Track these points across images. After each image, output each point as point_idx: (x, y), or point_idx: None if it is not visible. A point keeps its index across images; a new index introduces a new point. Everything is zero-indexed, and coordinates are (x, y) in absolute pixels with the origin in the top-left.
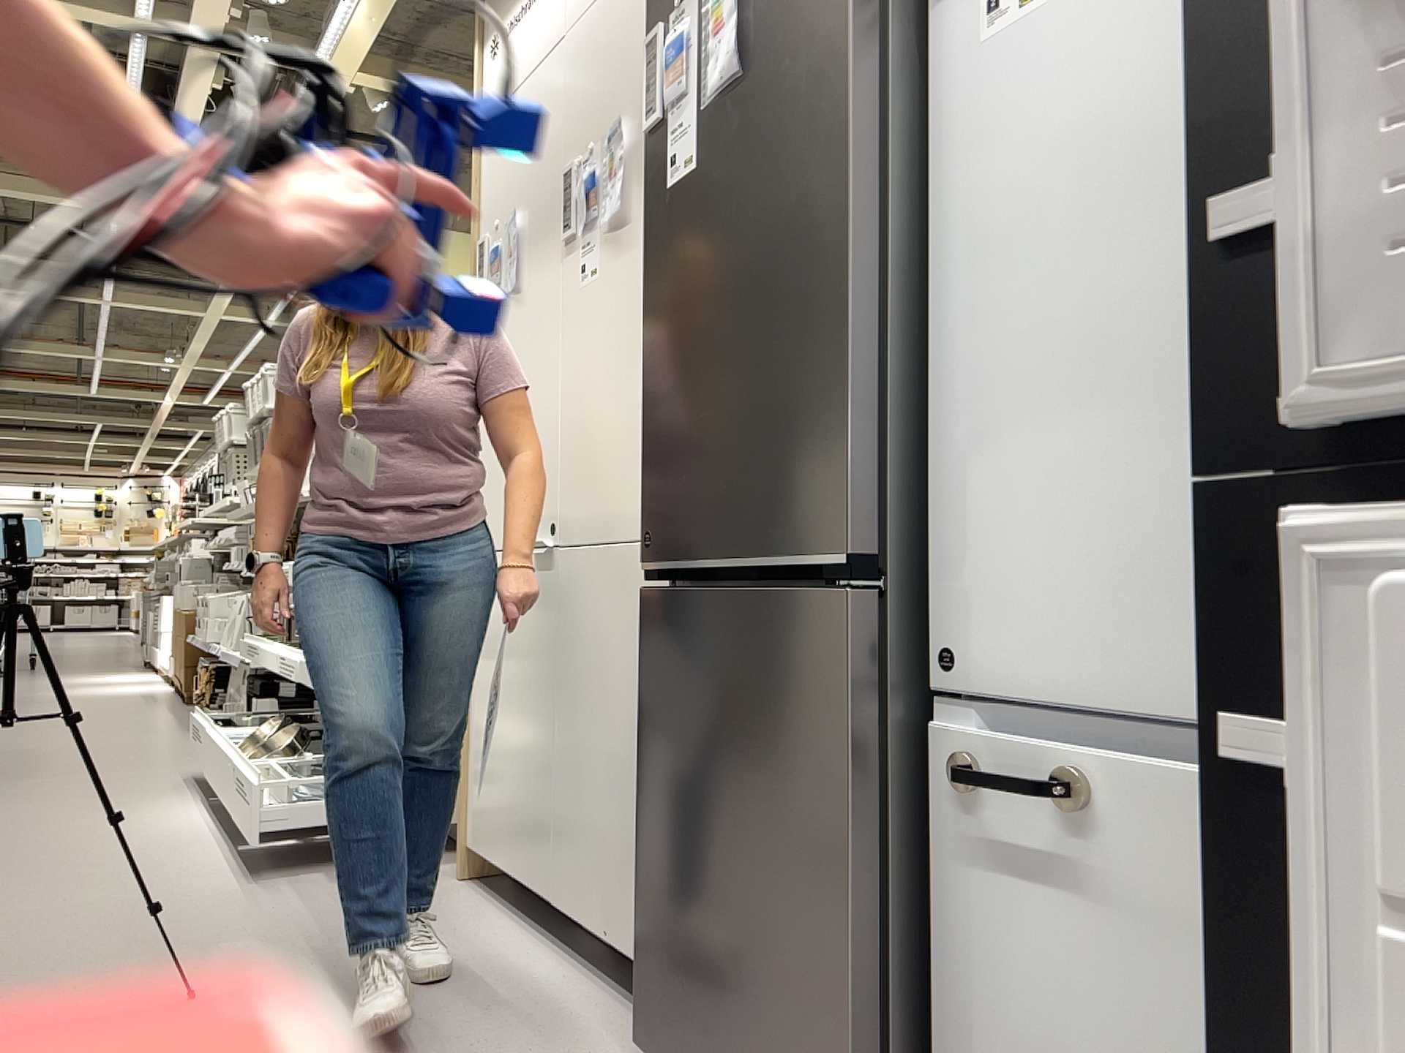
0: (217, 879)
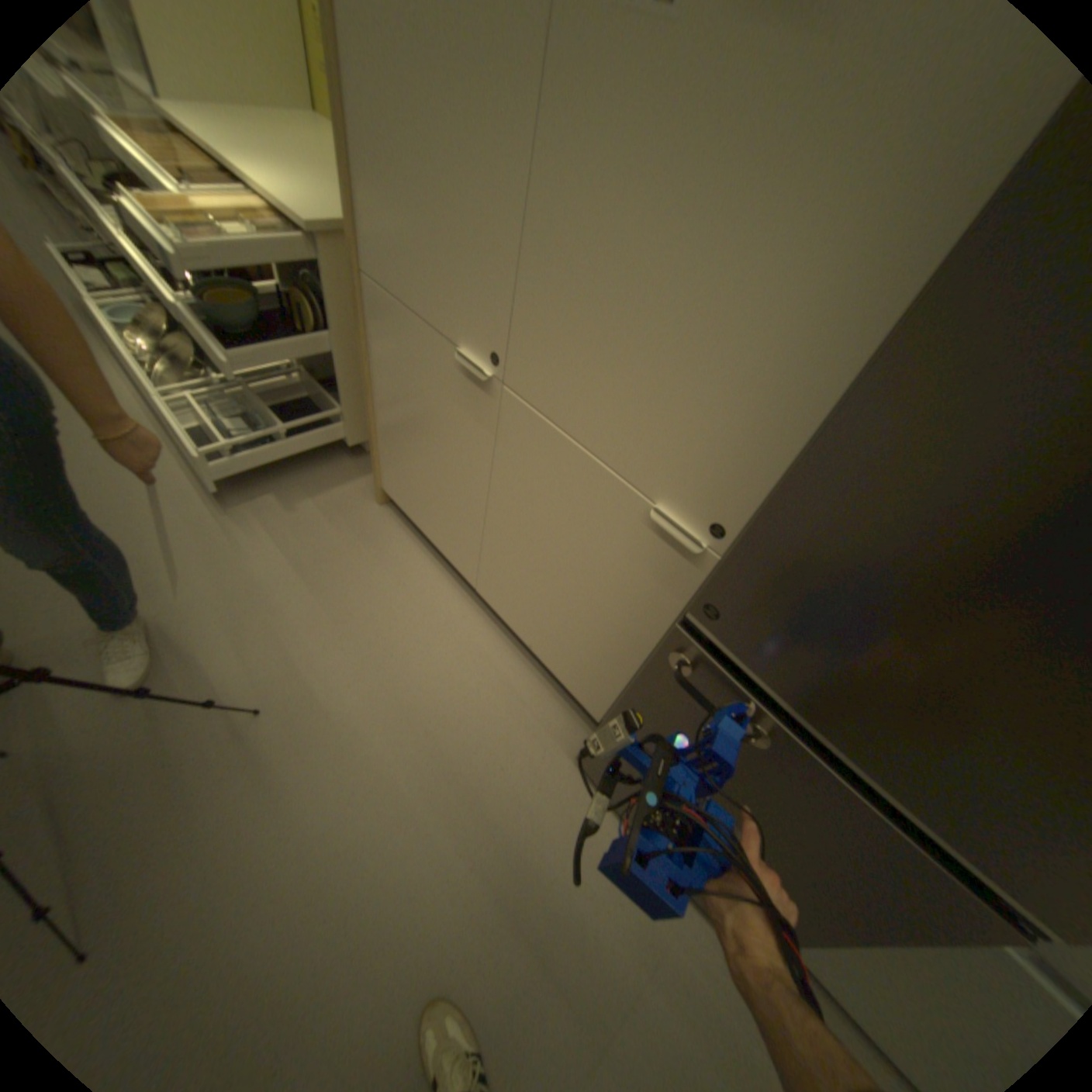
0: (189, 508)
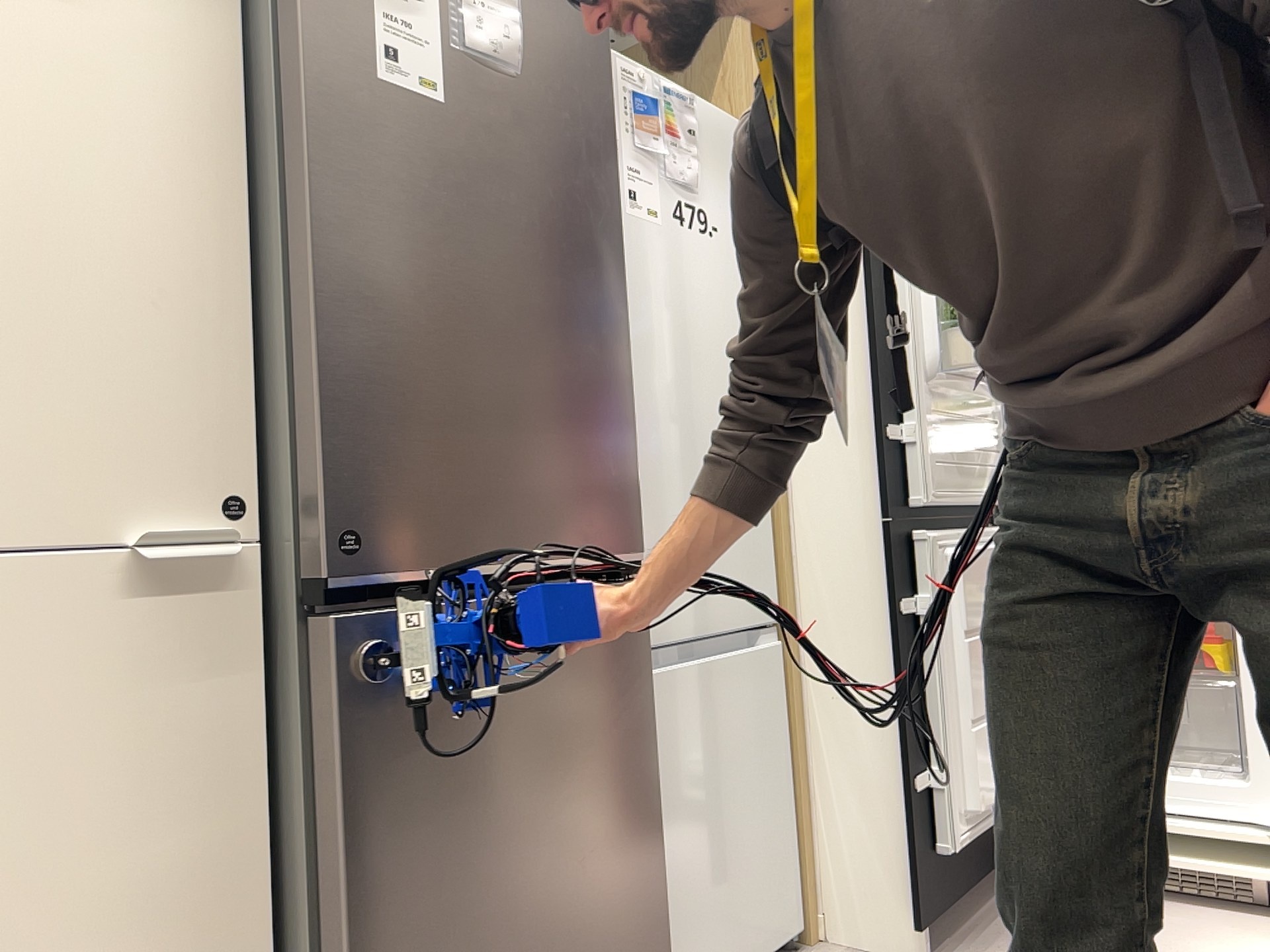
0: None
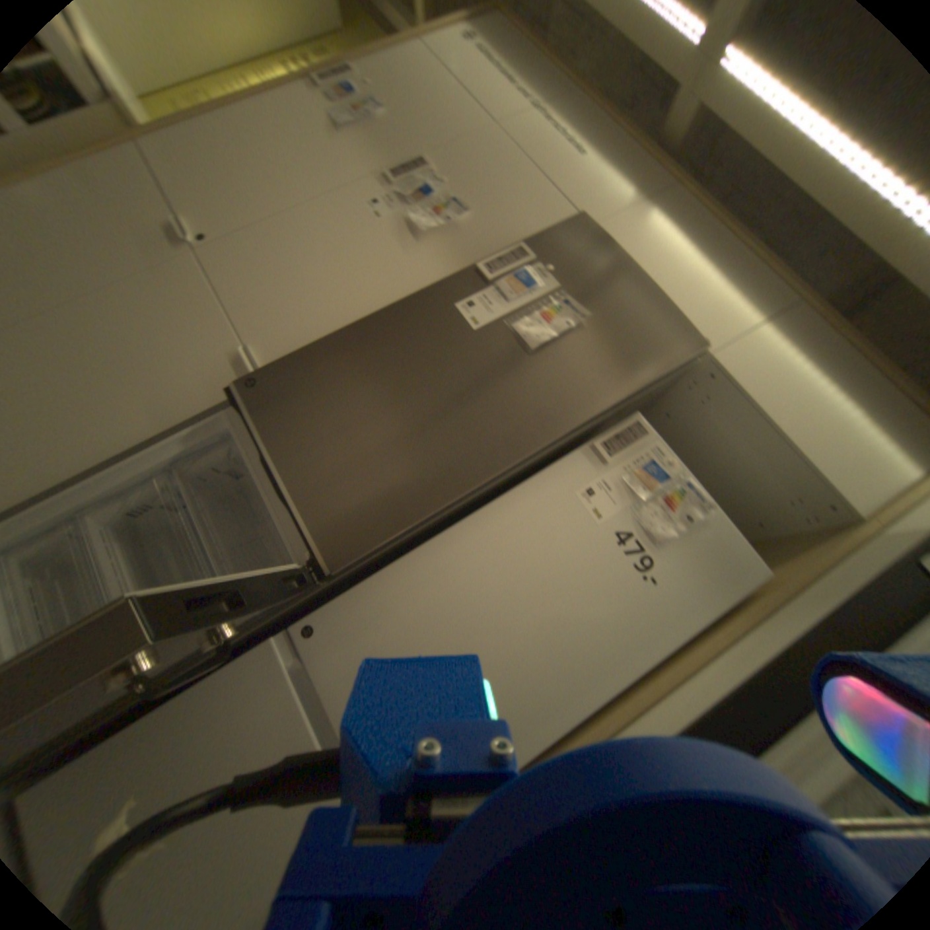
0: None
